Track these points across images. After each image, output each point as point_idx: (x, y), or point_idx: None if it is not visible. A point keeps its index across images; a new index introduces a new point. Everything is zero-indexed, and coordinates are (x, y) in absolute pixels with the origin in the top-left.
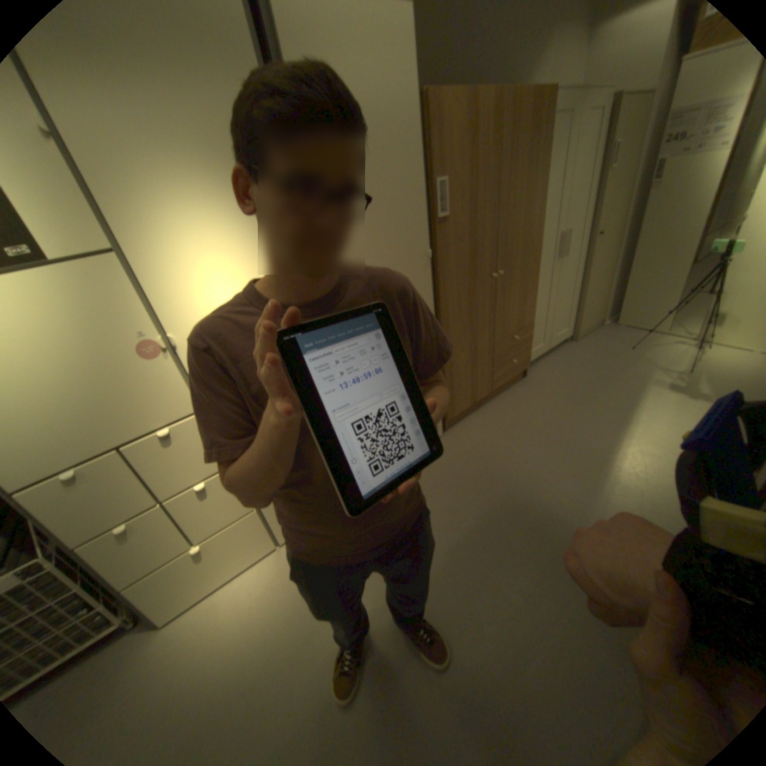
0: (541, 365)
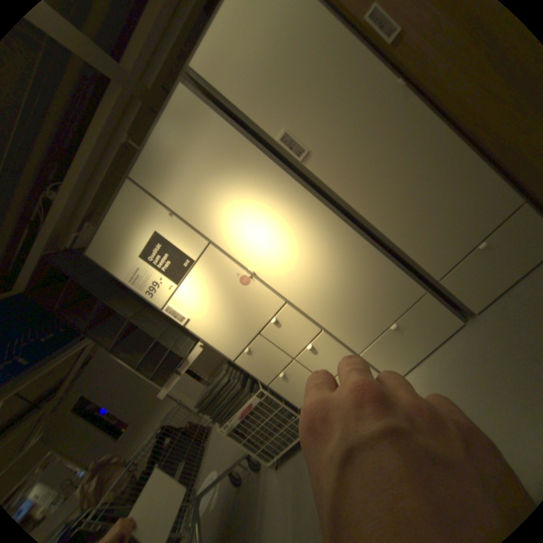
0: None
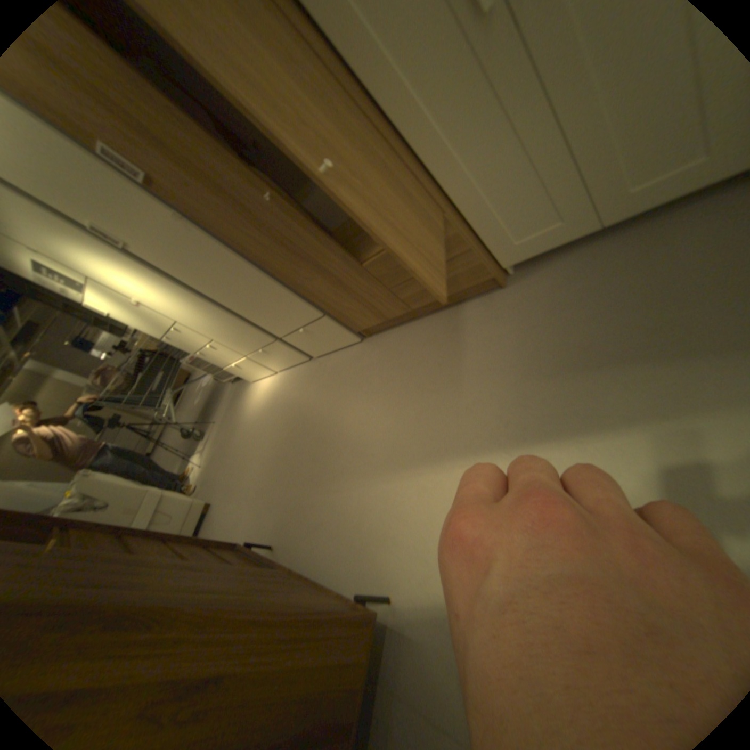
0: (566, 260)
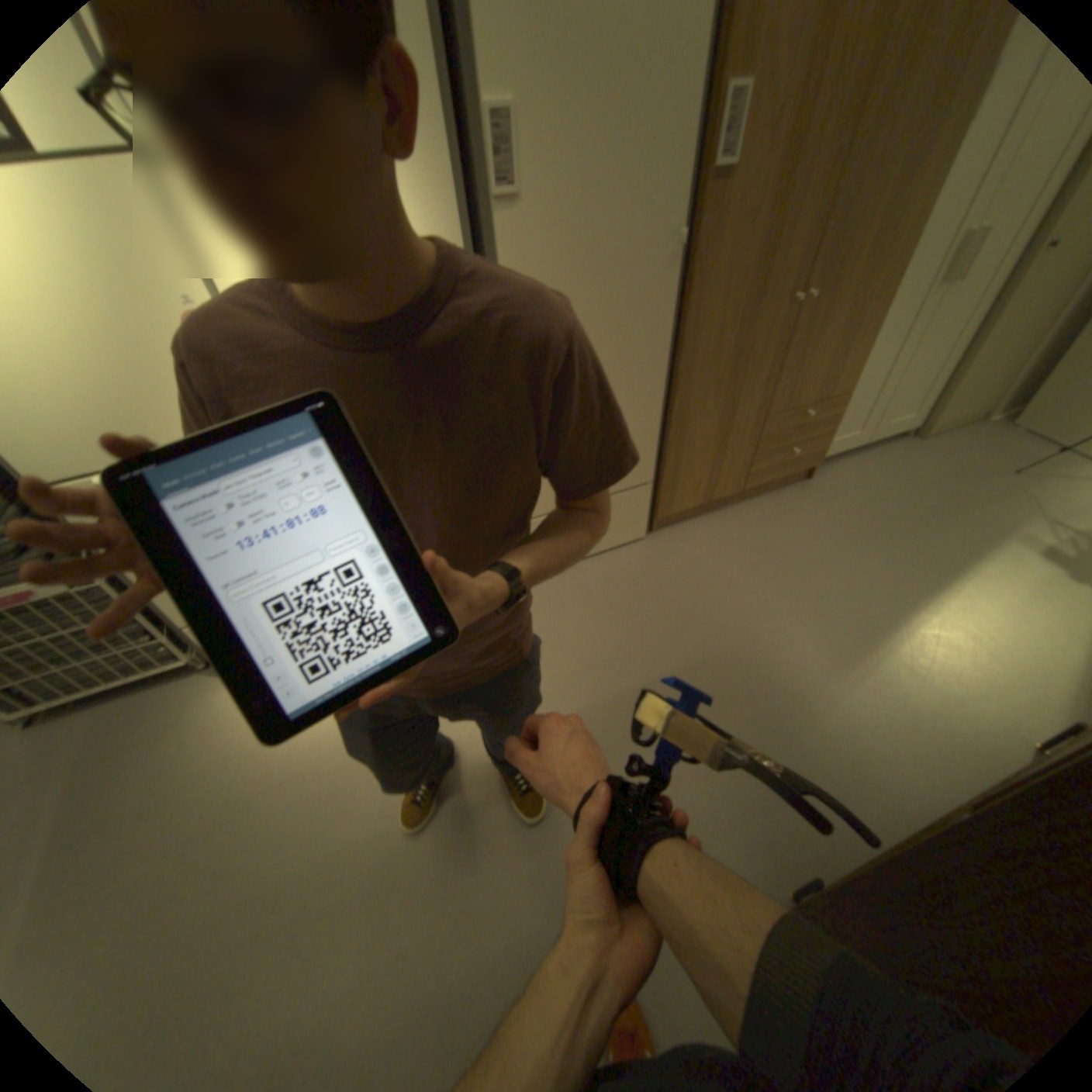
0: (845, 464)
